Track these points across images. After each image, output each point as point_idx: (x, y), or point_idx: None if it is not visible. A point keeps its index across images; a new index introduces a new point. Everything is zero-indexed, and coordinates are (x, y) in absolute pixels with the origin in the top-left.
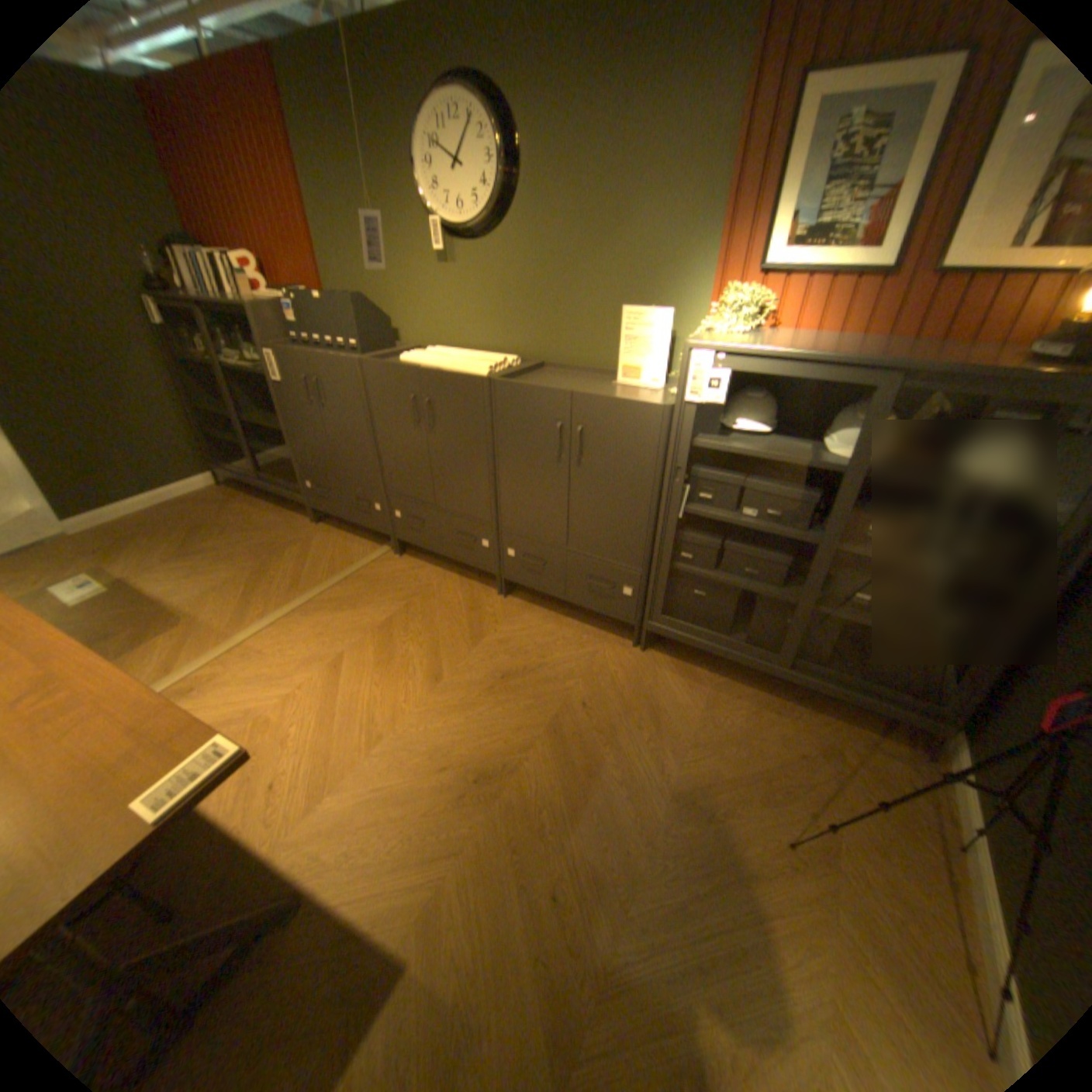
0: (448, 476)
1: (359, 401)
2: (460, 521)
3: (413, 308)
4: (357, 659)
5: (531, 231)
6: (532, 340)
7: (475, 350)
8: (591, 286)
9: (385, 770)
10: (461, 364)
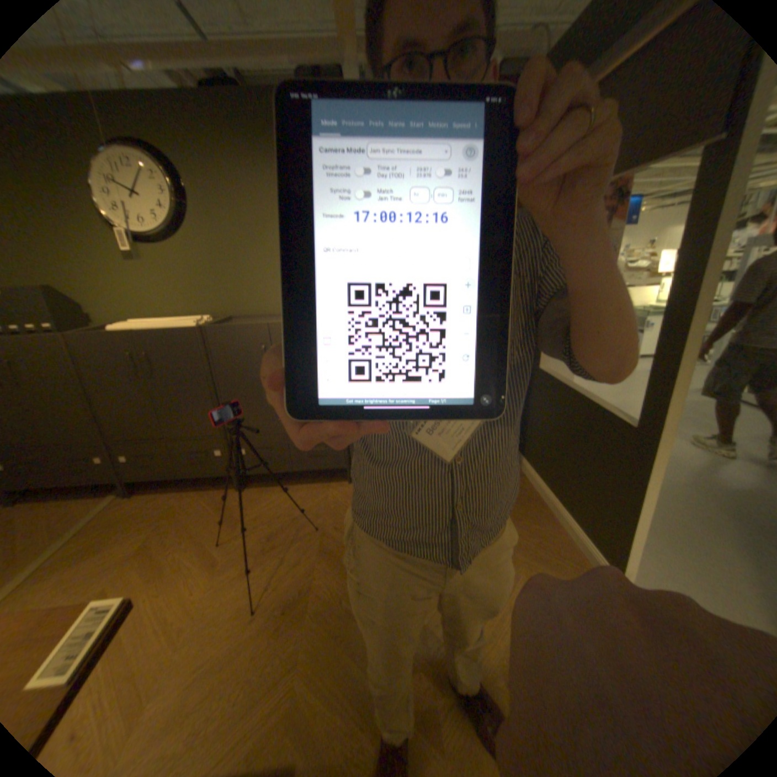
0: (173, 408)
1: (66, 368)
2: (191, 441)
3: (103, 294)
4: (125, 586)
5: (203, 233)
6: (218, 302)
7: (170, 316)
8: (255, 263)
9: (201, 647)
10: (168, 322)
